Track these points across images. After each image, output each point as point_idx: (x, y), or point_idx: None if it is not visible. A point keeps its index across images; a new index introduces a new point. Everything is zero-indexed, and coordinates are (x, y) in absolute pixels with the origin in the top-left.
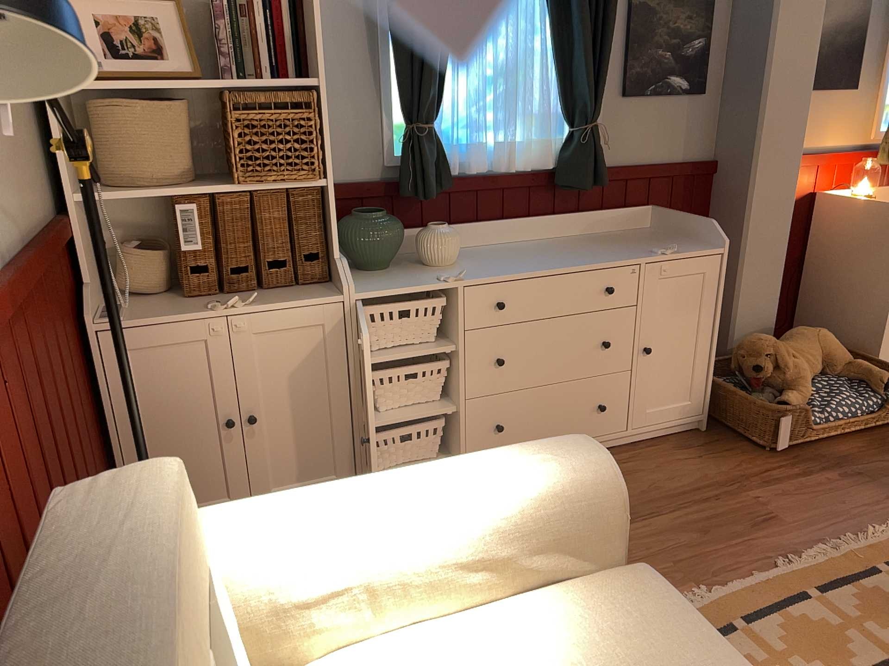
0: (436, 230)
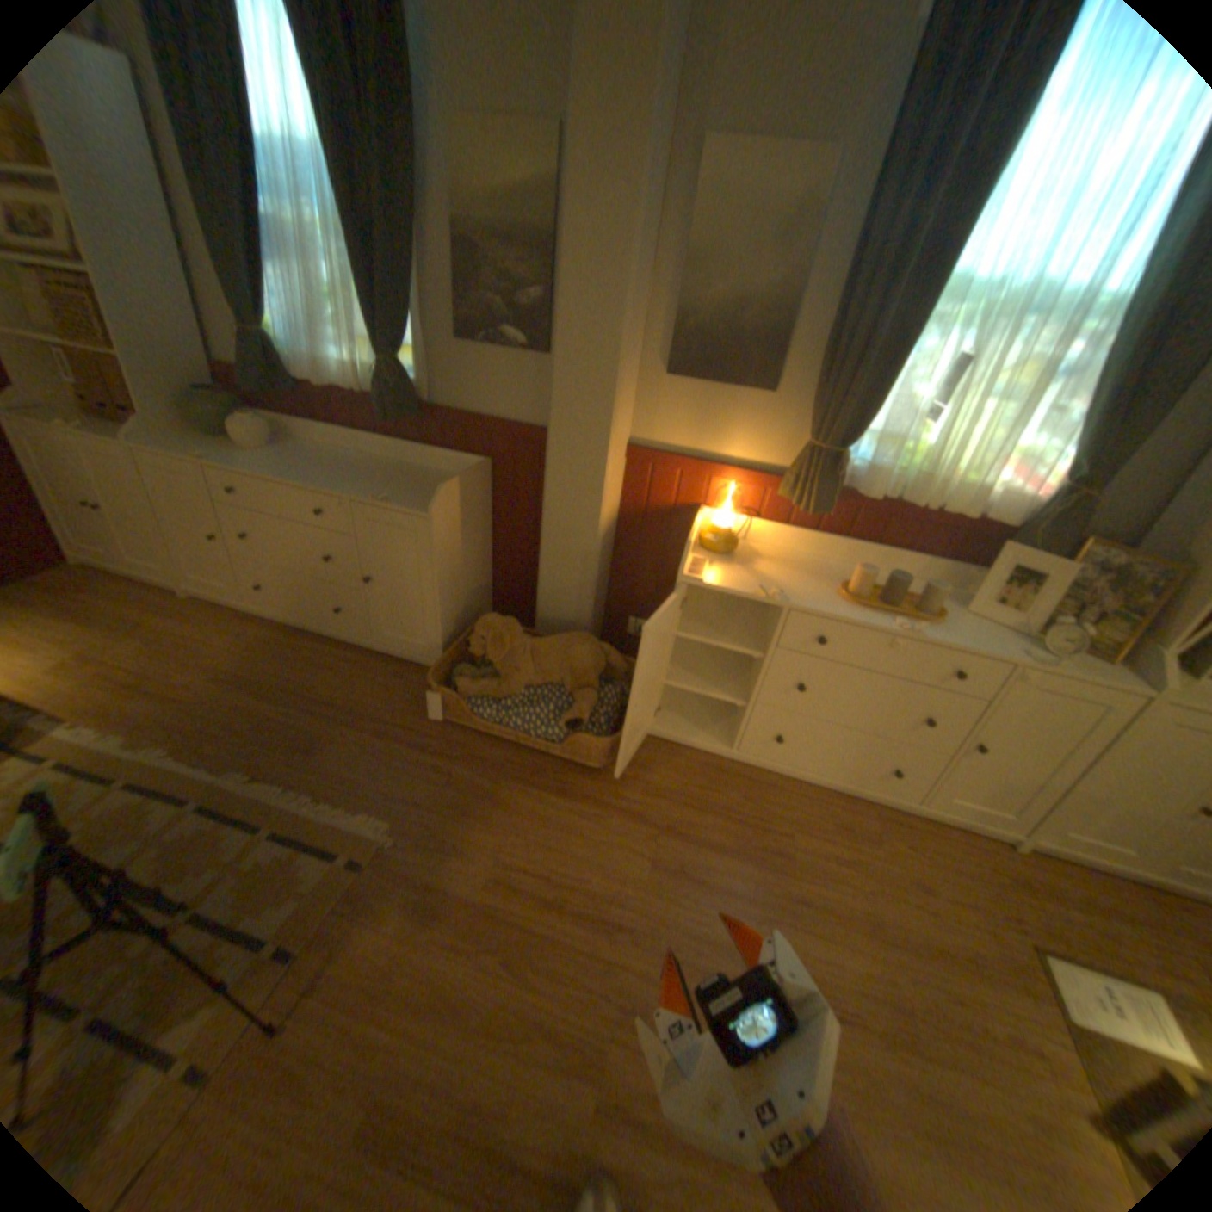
0: (233, 419)
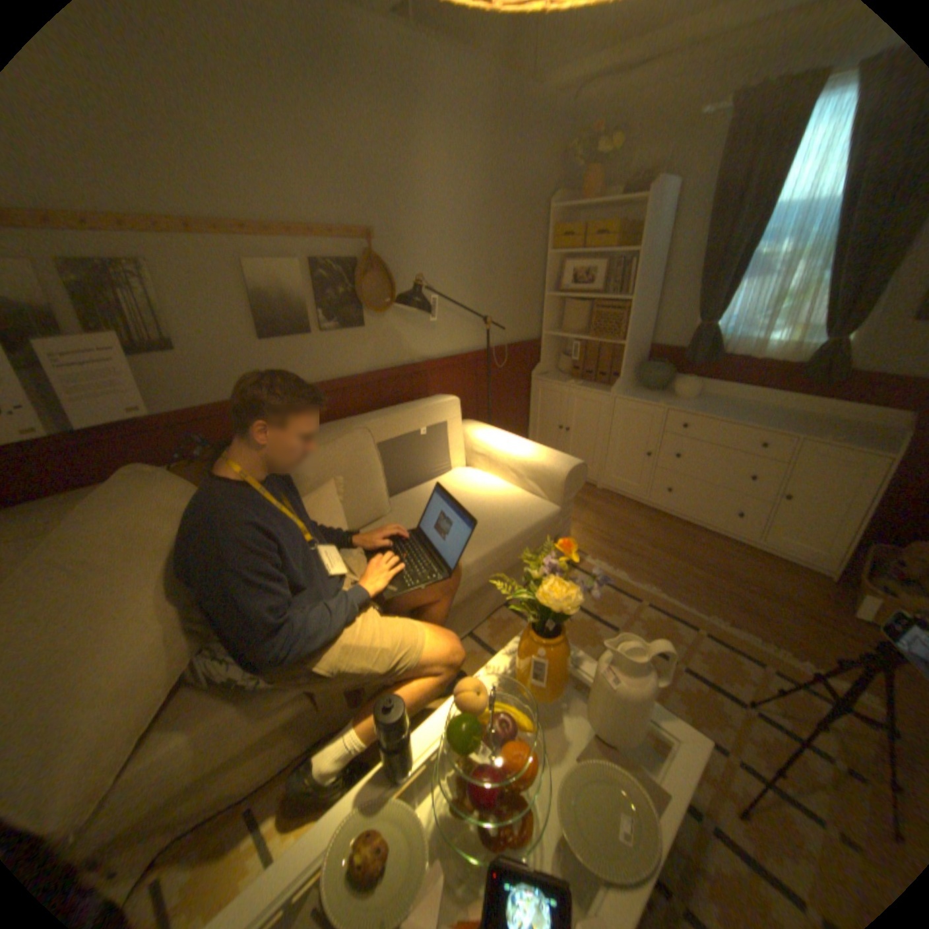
0: (683, 380)
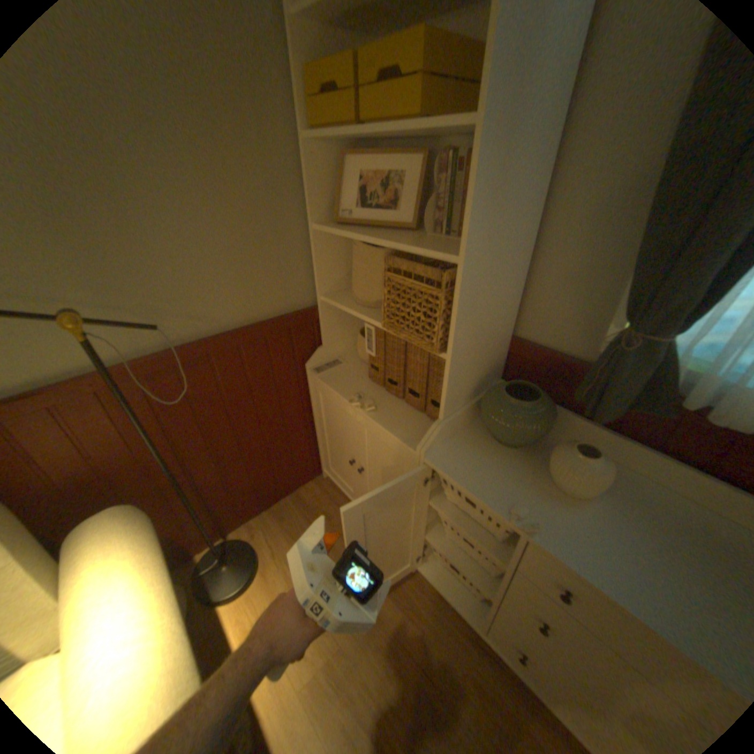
0: (577, 457)
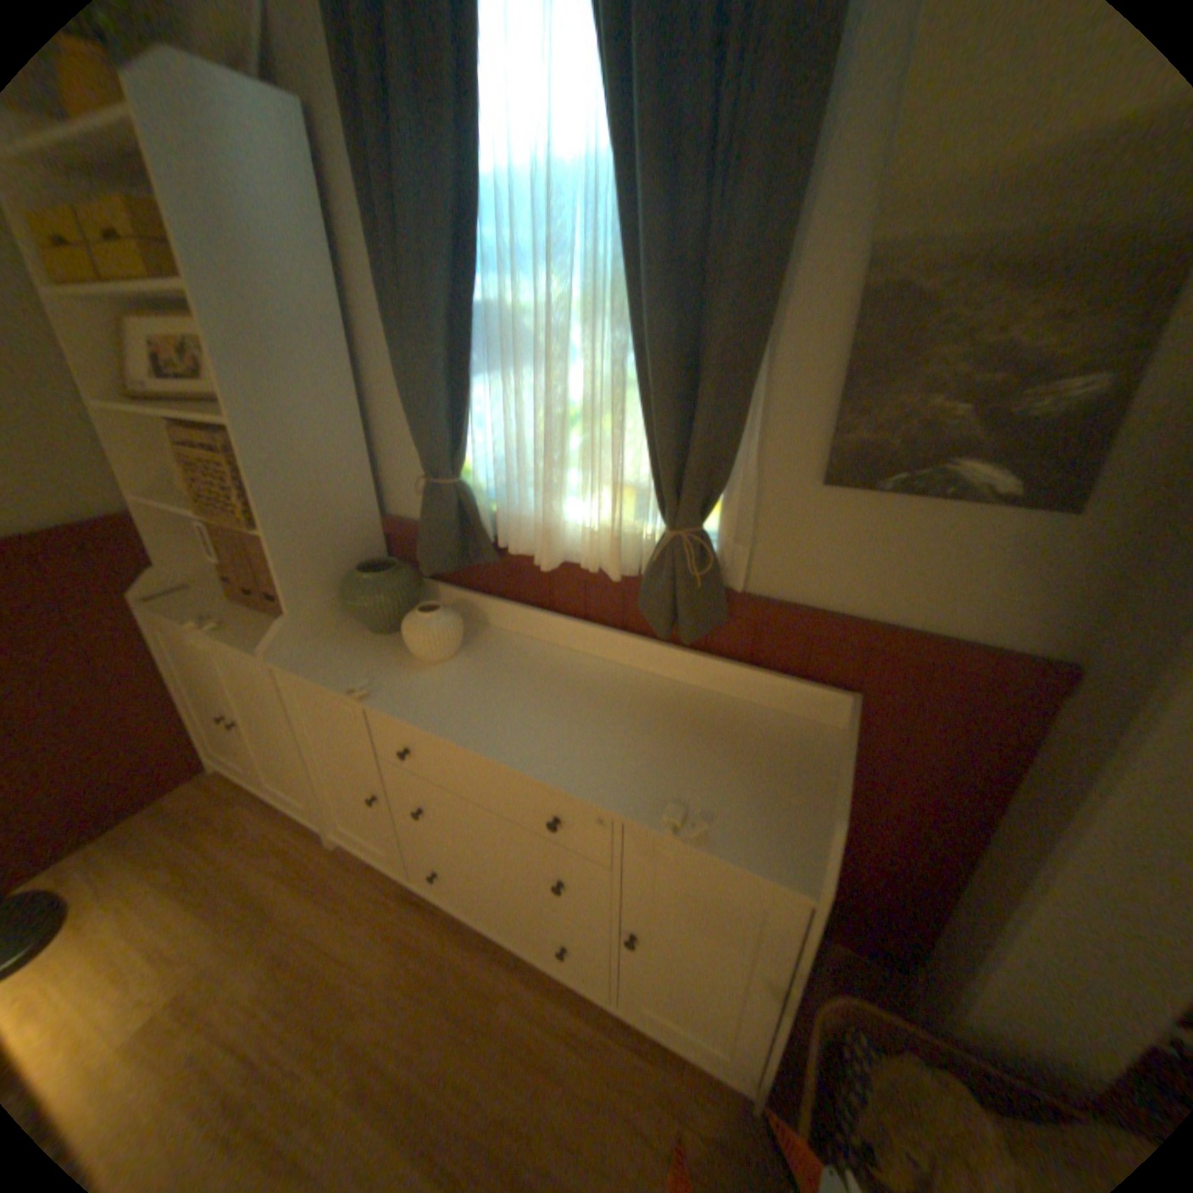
0: (414, 616)
